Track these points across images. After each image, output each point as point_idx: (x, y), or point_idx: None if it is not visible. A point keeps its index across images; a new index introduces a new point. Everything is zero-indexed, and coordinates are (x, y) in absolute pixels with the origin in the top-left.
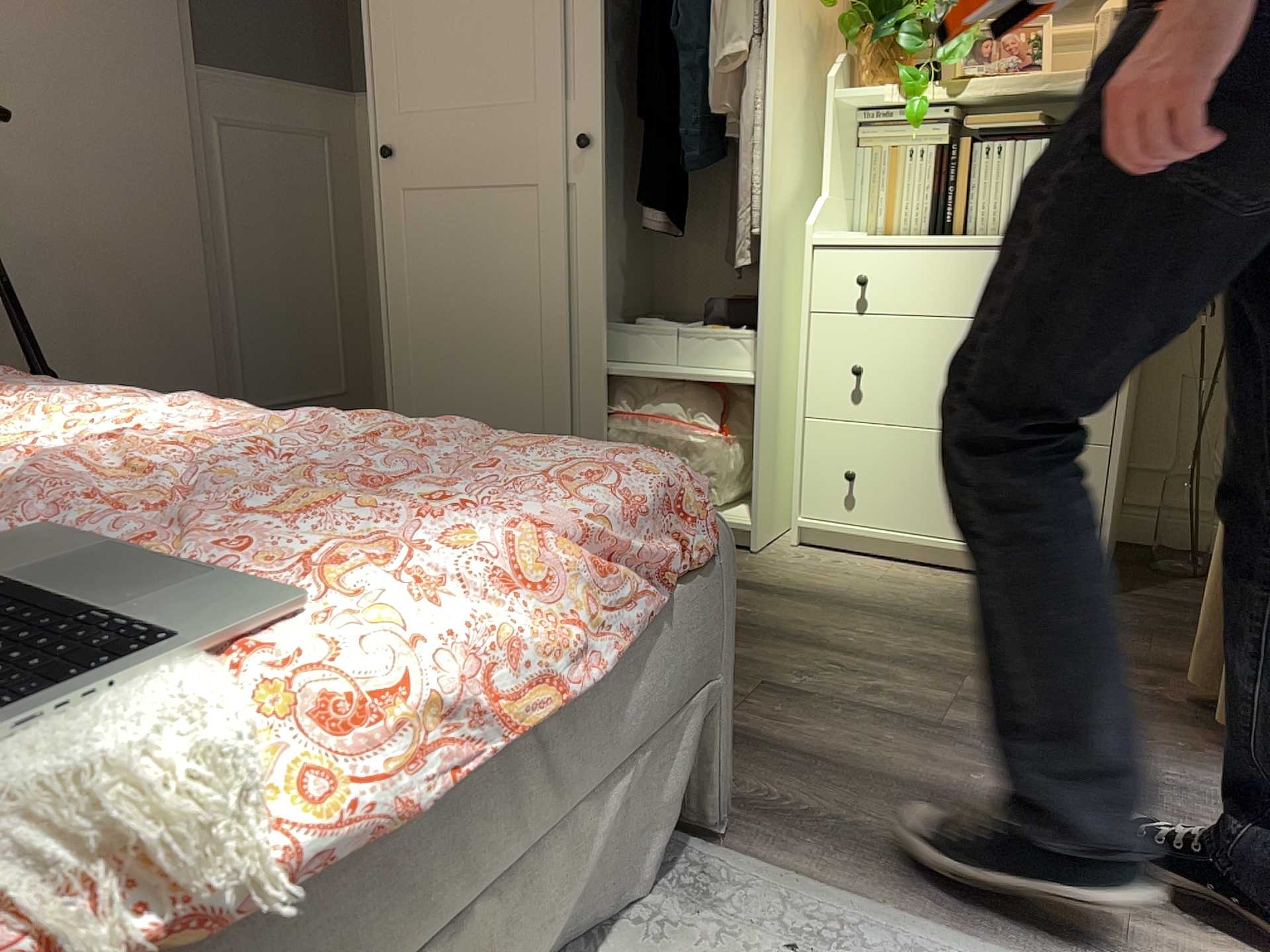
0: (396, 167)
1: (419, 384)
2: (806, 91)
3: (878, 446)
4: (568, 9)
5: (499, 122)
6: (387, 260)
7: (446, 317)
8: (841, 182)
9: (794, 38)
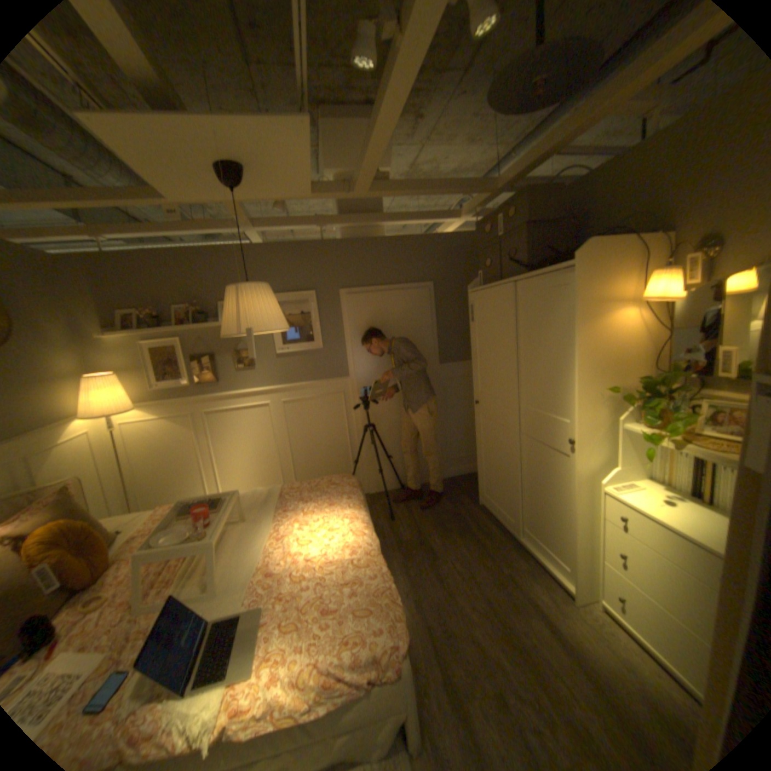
0: (479, 407)
1: (485, 475)
2: (612, 421)
3: (634, 595)
4: (519, 374)
5: (501, 405)
6: (477, 433)
7: (490, 458)
8: (635, 459)
9: (597, 405)
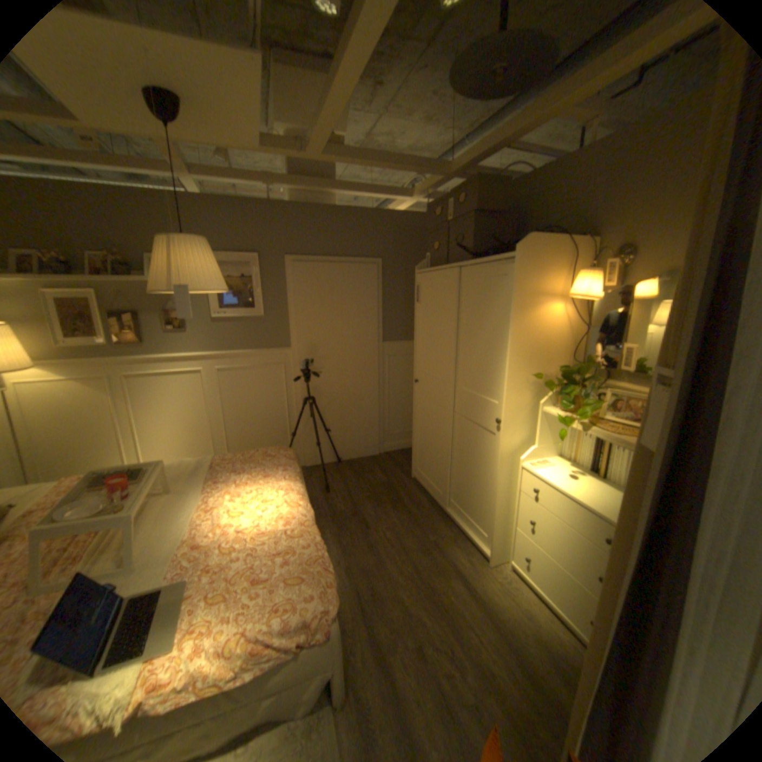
0: (418, 385)
1: (418, 450)
2: (534, 403)
3: (538, 555)
4: (457, 356)
5: (439, 384)
6: (414, 411)
7: (425, 434)
8: (550, 438)
9: (522, 389)
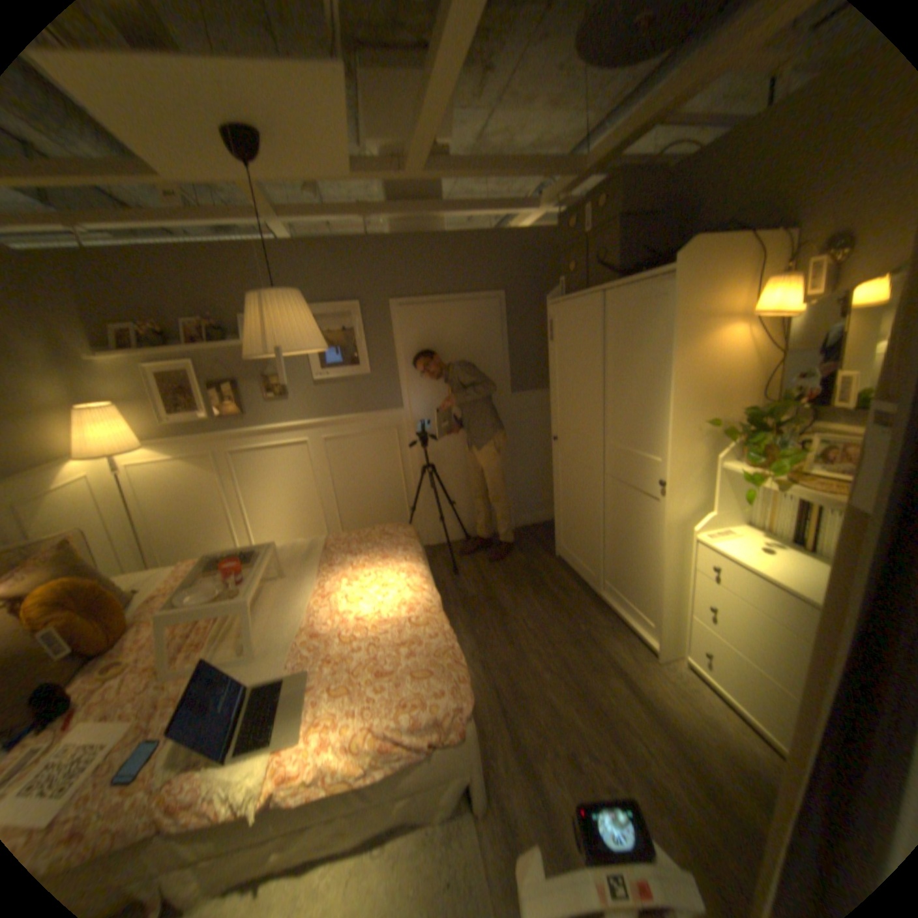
0: (557, 445)
1: (562, 524)
2: (710, 460)
3: (723, 650)
4: (606, 406)
5: (584, 442)
6: (555, 476)
7: (570, 504)
8: (734, 503)
9: (693, 441)
